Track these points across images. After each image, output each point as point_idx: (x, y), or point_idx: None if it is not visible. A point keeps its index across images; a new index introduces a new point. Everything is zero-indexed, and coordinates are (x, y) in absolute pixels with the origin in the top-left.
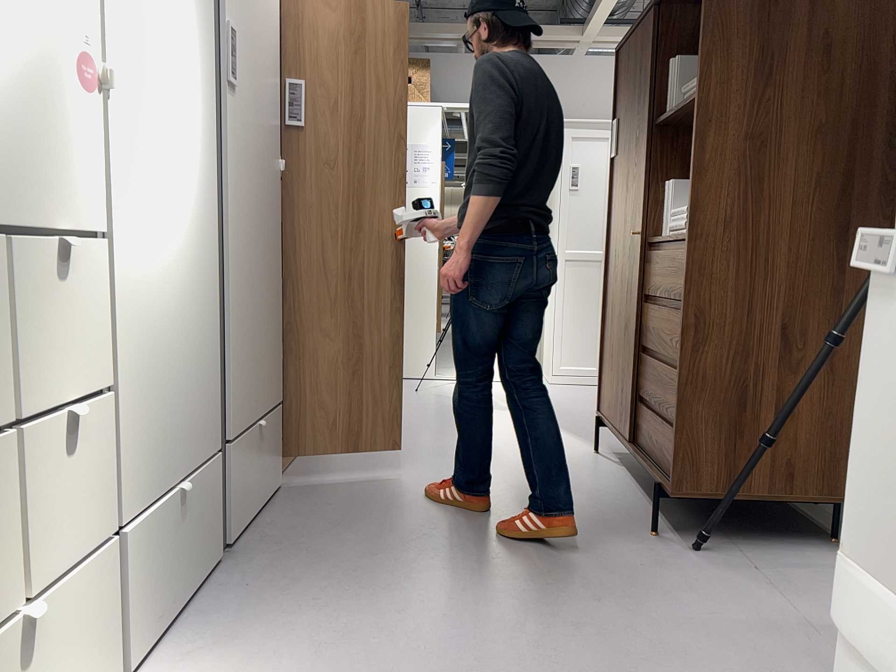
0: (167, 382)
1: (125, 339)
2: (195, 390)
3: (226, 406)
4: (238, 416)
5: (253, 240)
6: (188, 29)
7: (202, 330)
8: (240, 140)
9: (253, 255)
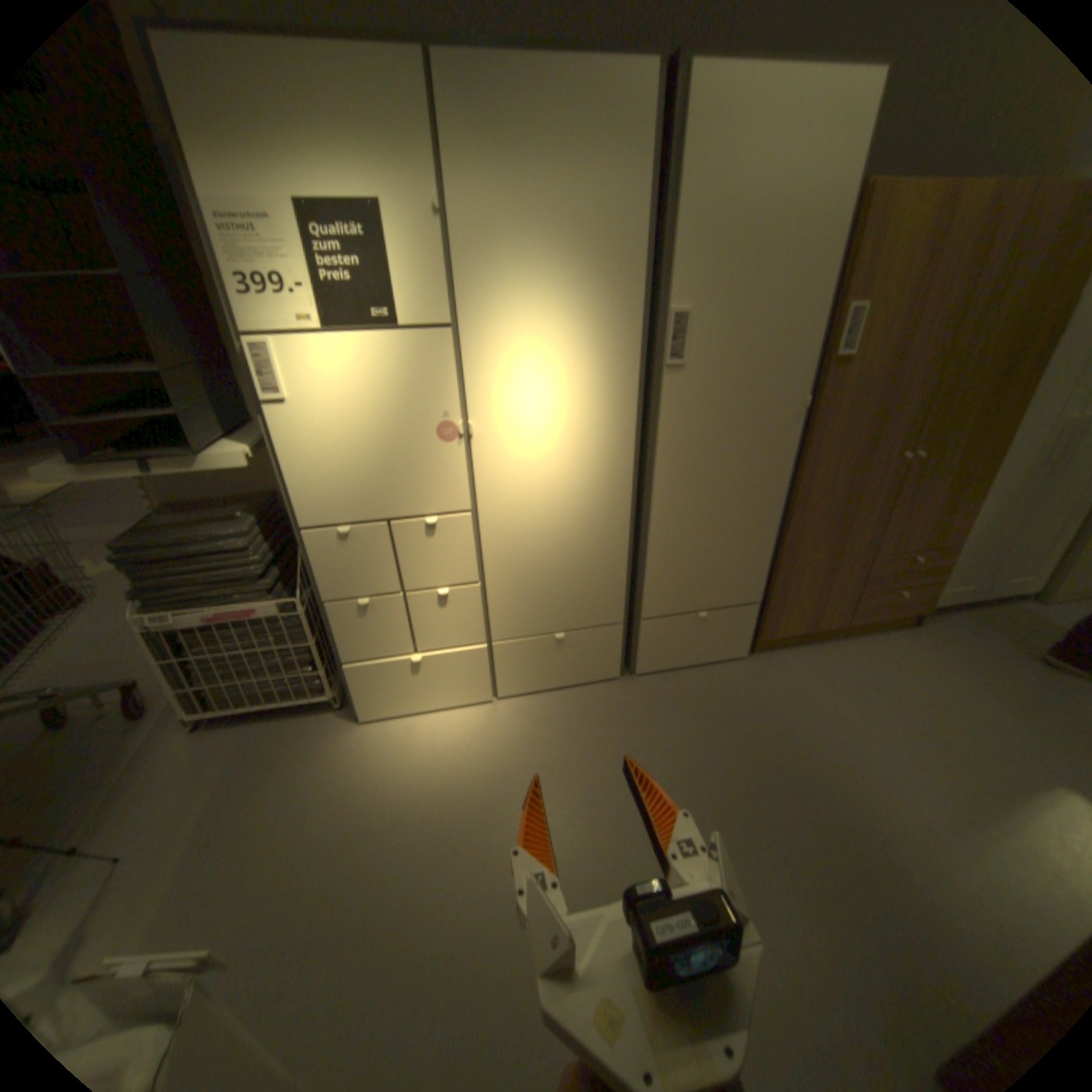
0: (549, 581)
1: (499, 559)
2: (588, 587)
3: (643, 598)
4: (661, 606)
5: (714, 483)
6: (592, 349)
7: (603, 553)
8: (696, 406)
9: (712, 495)
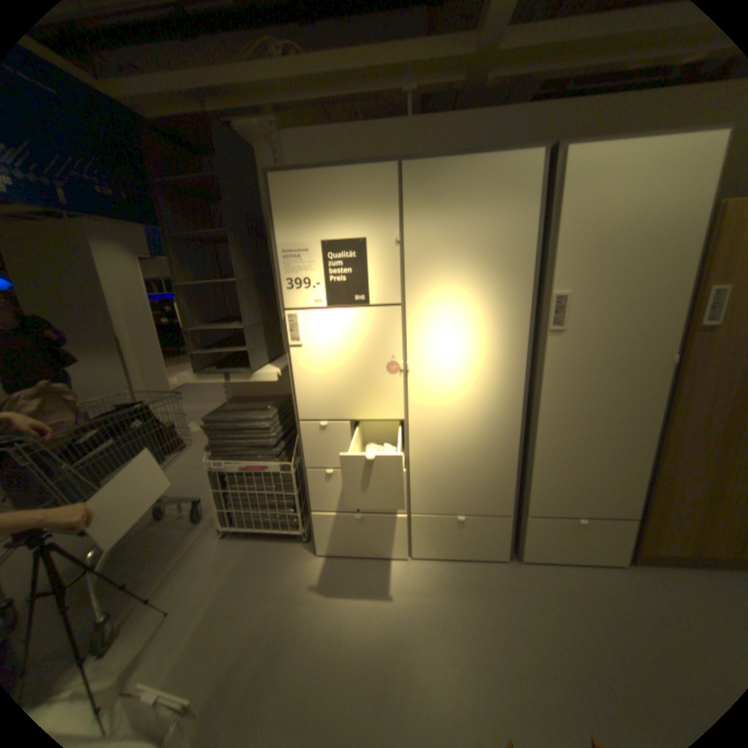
0: (455, 476)
1: (420, 455)
2: (485, 484)
3: (531, 500)
4: (546, 508)
5: (592, 417)
6: (494, 319)
7: (498, 460)
8: (574, 358)
9: (590, 426)
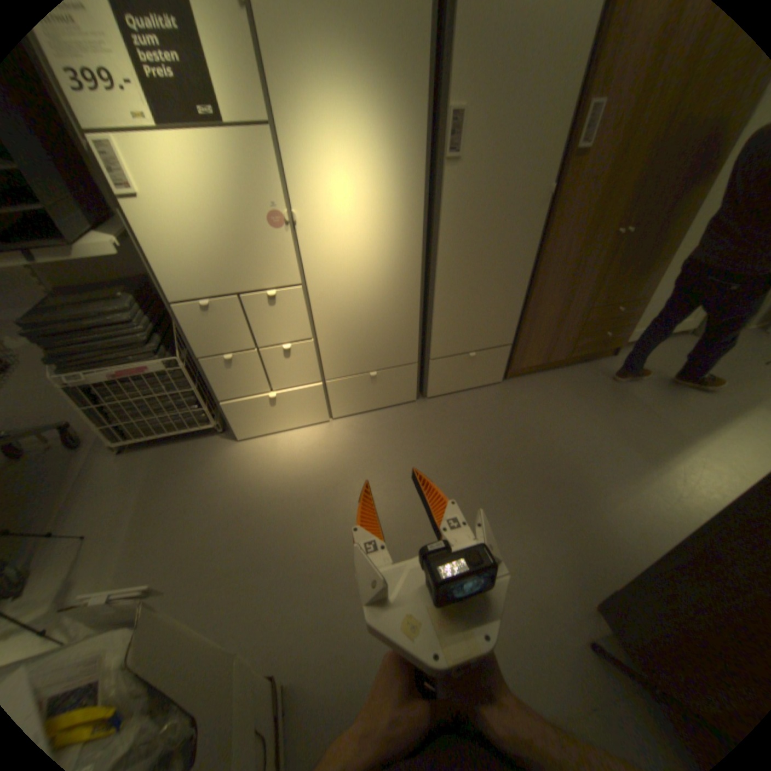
0: (364, 336)
1: (326, 321)
2: (392, 338)
3: (431, 345)
4: (443, 350)
5: (482, 257)
6: (387, 145)
7: (402, 313)
8: (469, 193)
9: (480, 266)
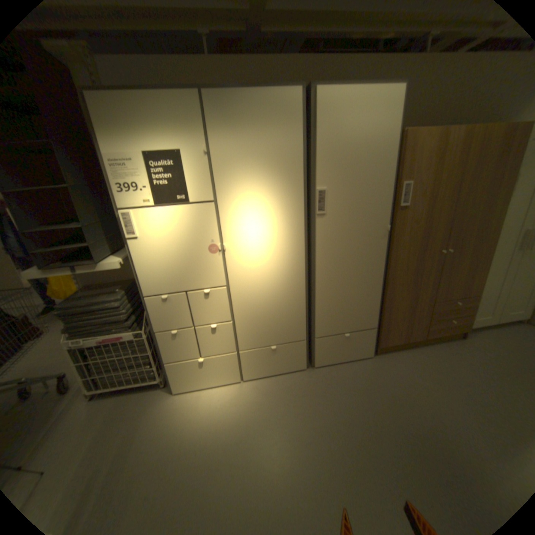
0: (267, 320)
1: (241, 309)
2: (286, 322)
3: (315, 327)
4: (325, 331)
5: (346, 269)
6: (281, 209)
7: (293, 305)
8: (333, 232)
9: (346, 275)
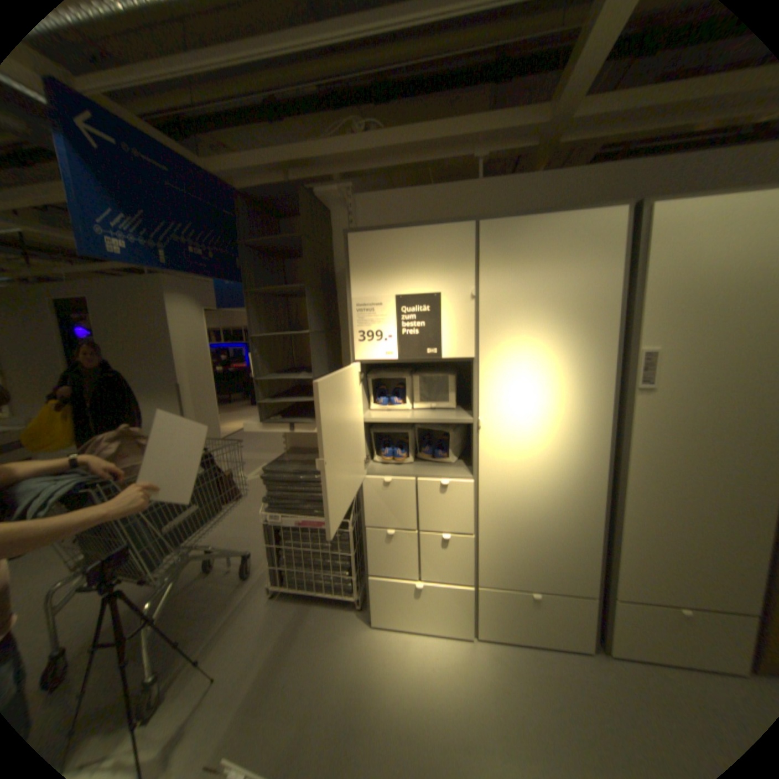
0: (531, 546)
1: (491, 520)
2: (565, 558)
3: (620, 581)
4: (640, 593)
5: (692, 487)
6: (575, 375)
7: (581, 531)
8: (669, 420)
9: (691, 497)
